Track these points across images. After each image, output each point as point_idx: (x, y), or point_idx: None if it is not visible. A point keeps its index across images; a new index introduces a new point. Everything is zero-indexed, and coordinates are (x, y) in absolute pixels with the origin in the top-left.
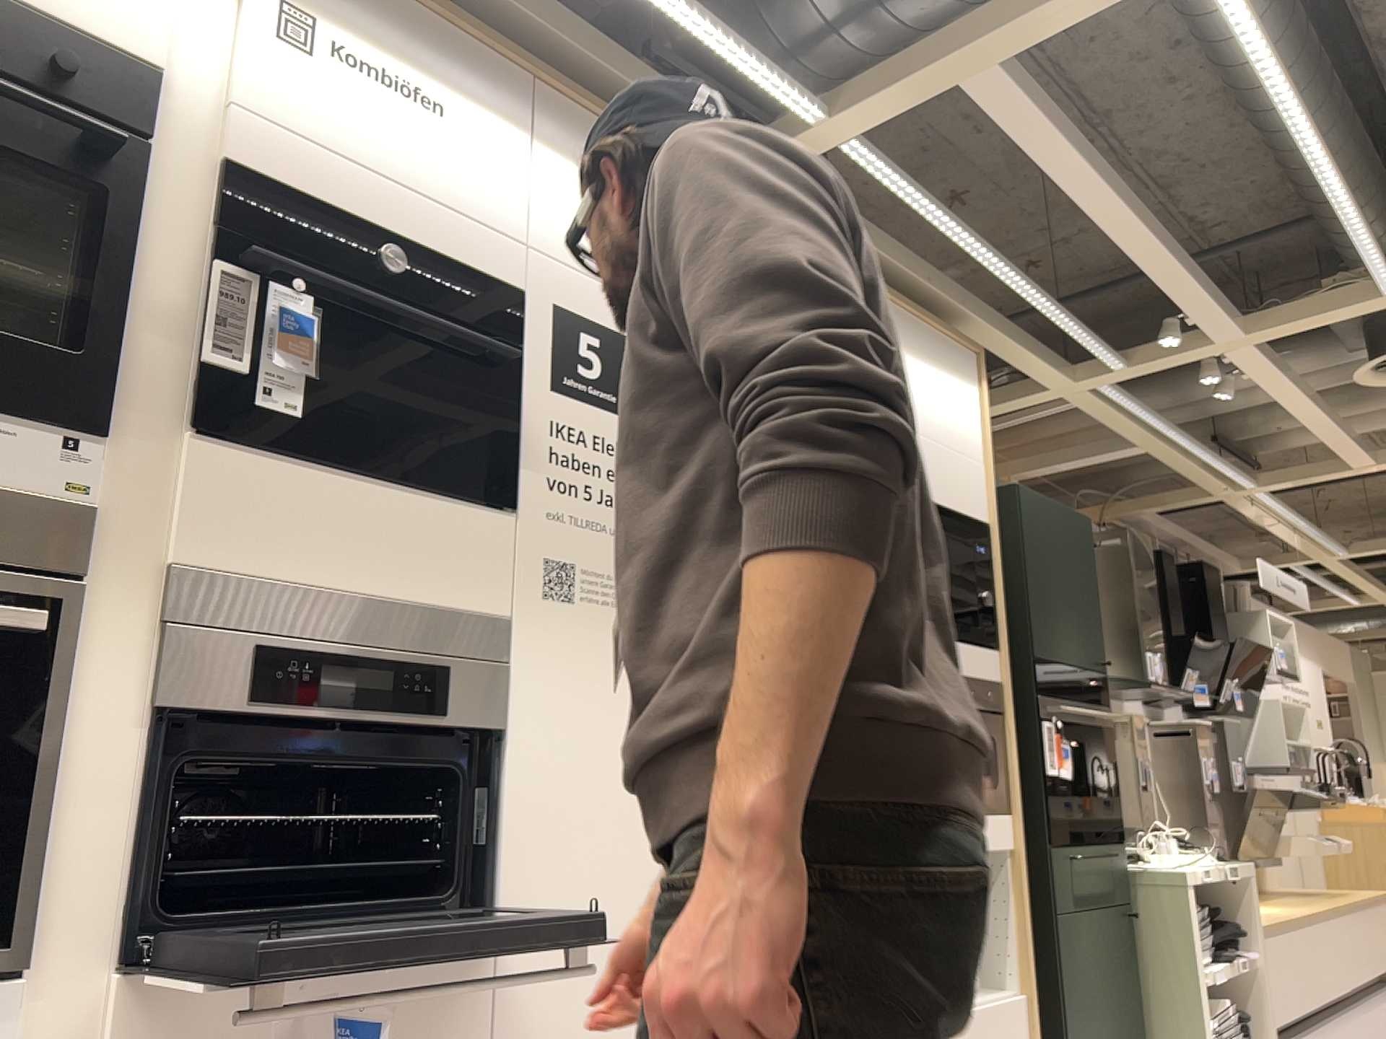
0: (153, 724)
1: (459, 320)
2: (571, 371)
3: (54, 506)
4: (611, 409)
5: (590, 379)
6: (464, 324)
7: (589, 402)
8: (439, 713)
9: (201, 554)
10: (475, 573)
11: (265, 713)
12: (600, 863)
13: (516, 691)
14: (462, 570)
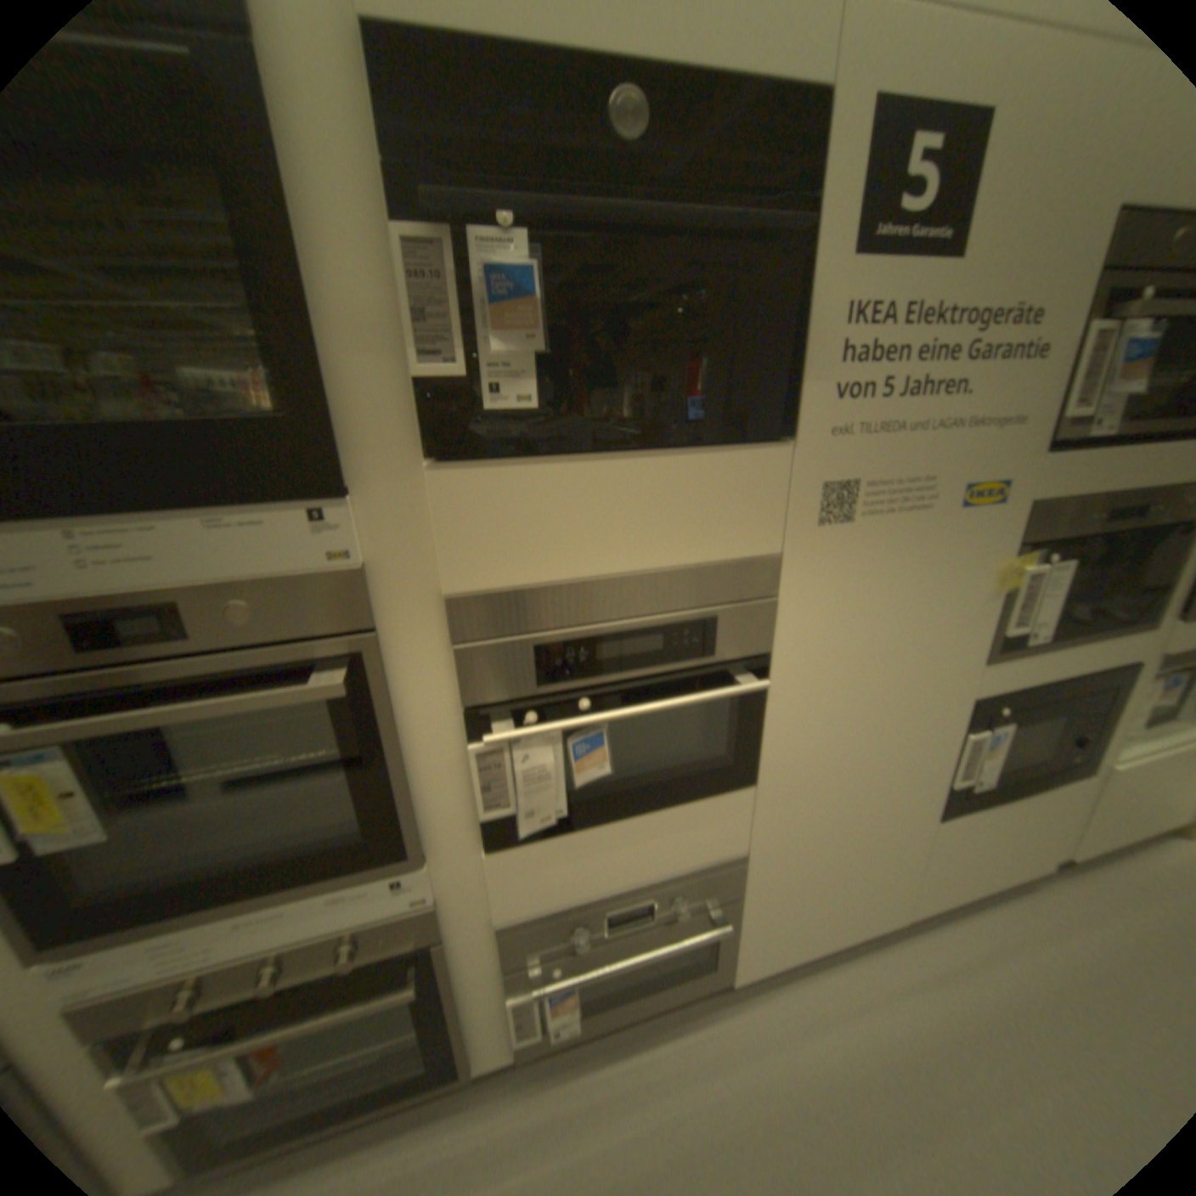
0: (465, 719)
1: (732, 183)
2: (892, 211)
3: (325, 577)
4: (943, 253)
5: (920, 213)
6: (739, 187)
7: (914, 252)
8: (709, 654)
9: (468, 583)
10: (745, 521)
11: (555, 688)
12: (852, 727)
13: (785, 618)
14: (732, 522)
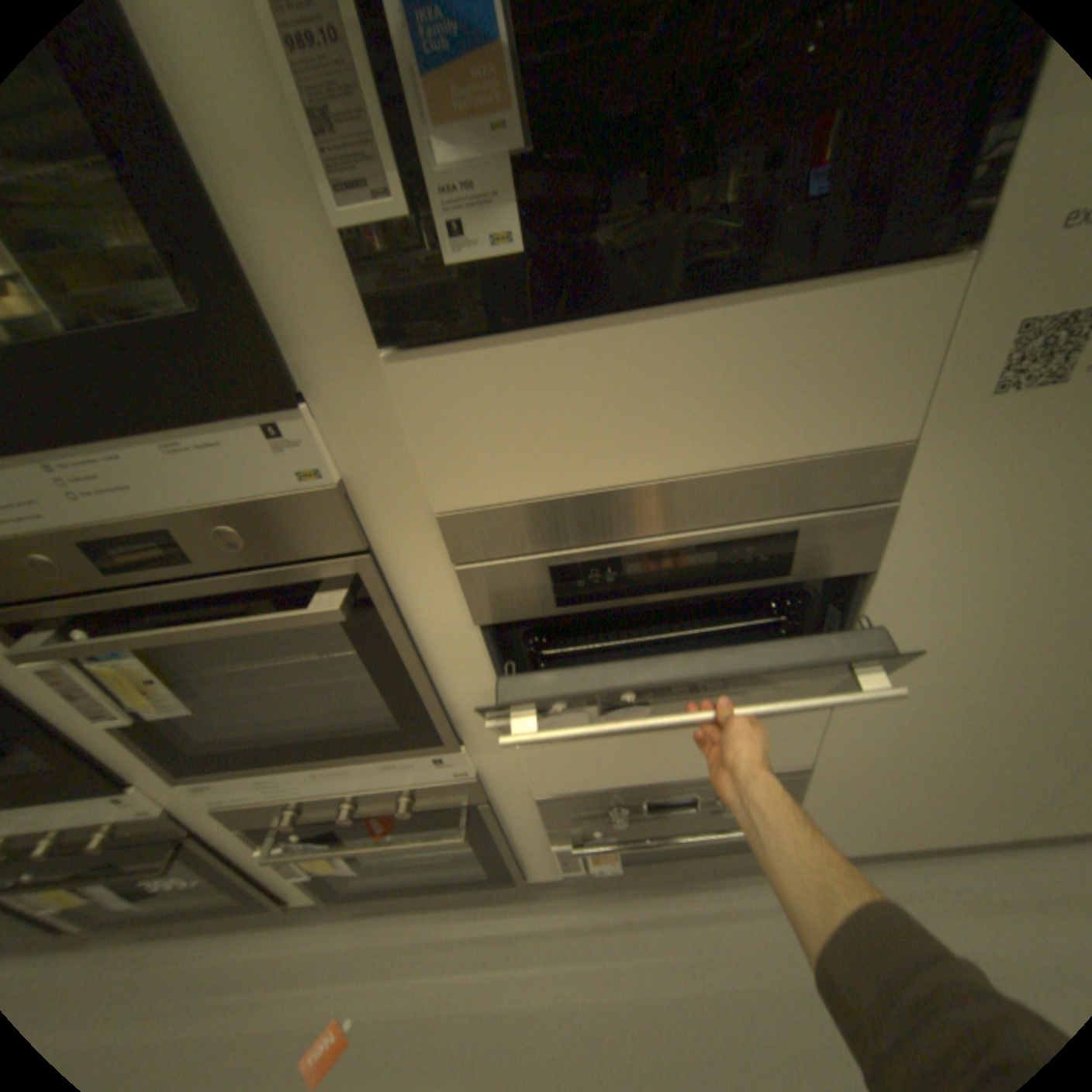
0: (481, 634)
1: None
2: None
3: (304, 497)
4: None
5: None
6: None
7: None
8: (782, 573)
9: (461, 498)
10: (862, 394)
11: (579, 607)
12: (987, 655)
13: (908, 527)
14: (838, 397)
